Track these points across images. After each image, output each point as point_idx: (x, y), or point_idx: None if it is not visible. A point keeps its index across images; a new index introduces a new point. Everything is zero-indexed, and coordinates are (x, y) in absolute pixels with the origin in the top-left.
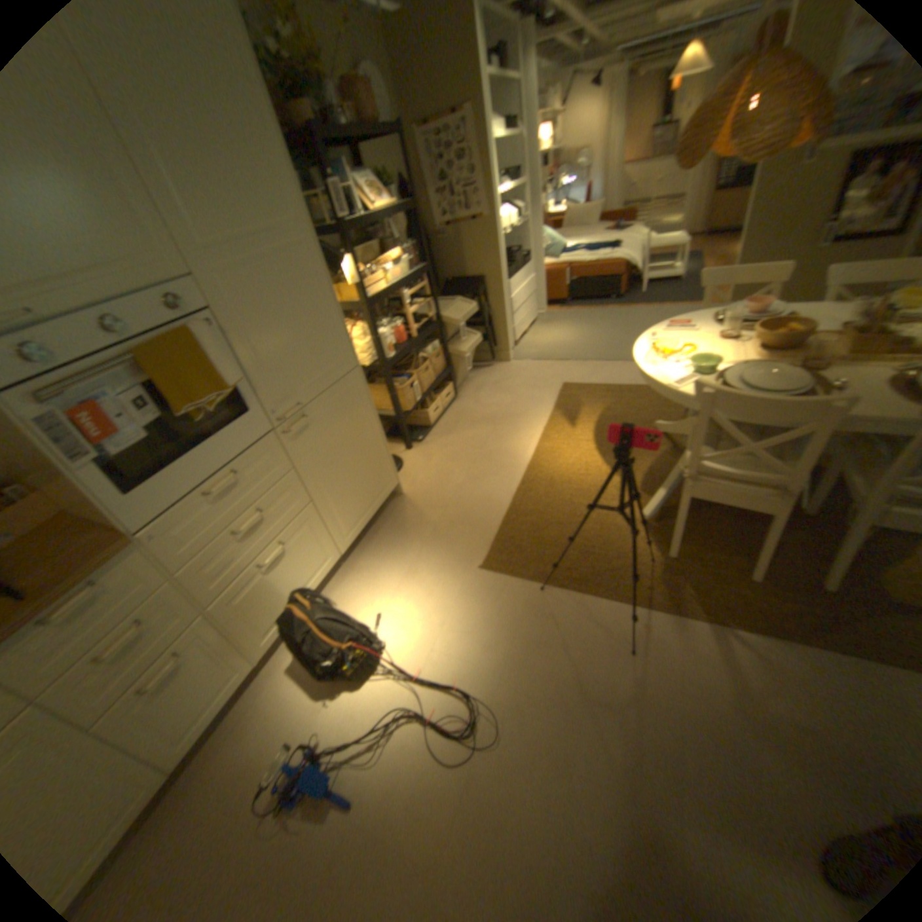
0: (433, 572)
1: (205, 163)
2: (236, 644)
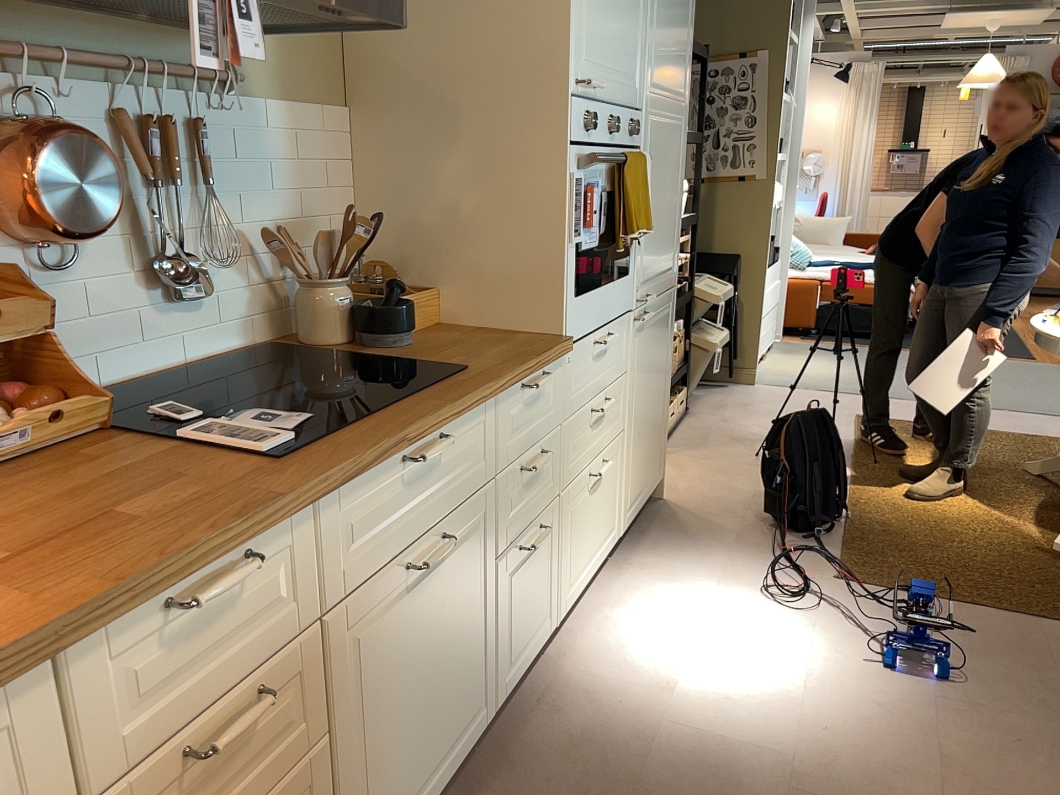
0: (760, 573)
1: (667, 25)
2: (560, 565)
